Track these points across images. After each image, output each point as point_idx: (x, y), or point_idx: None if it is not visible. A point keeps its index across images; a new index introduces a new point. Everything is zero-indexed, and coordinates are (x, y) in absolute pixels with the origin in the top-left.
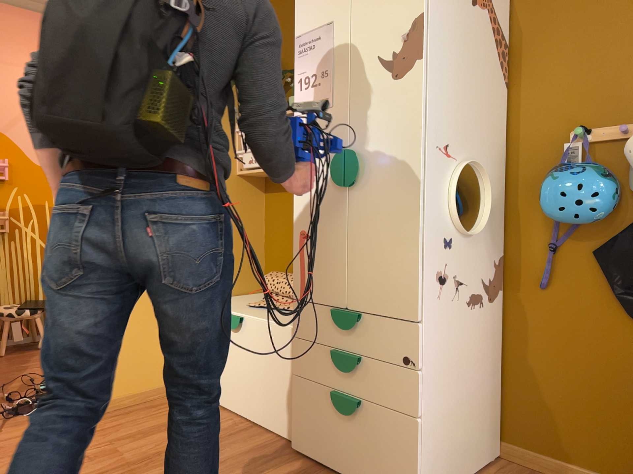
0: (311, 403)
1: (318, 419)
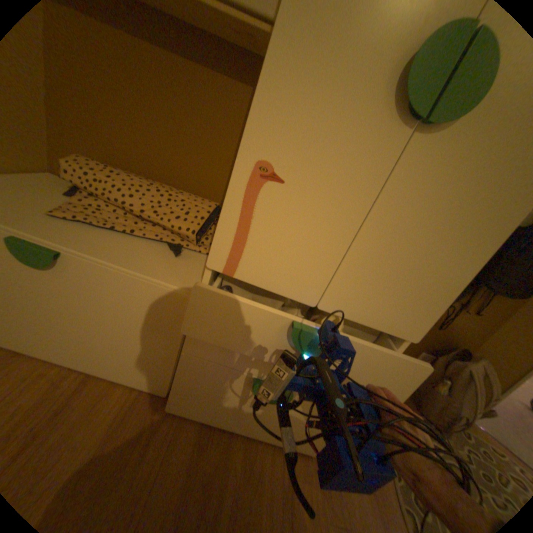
0: (212, 381)
1: (219, 394)
